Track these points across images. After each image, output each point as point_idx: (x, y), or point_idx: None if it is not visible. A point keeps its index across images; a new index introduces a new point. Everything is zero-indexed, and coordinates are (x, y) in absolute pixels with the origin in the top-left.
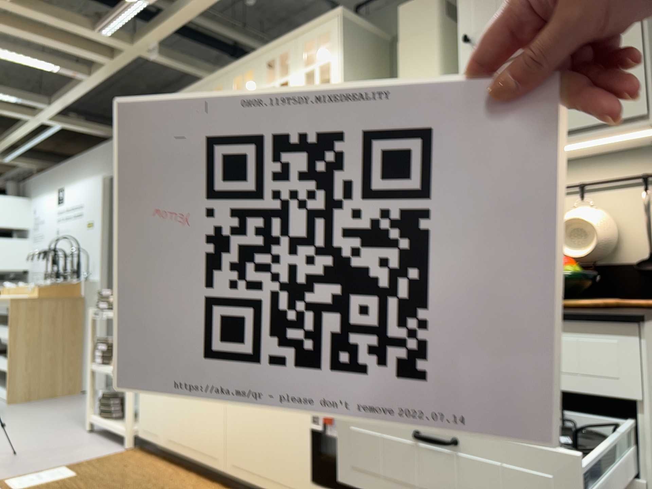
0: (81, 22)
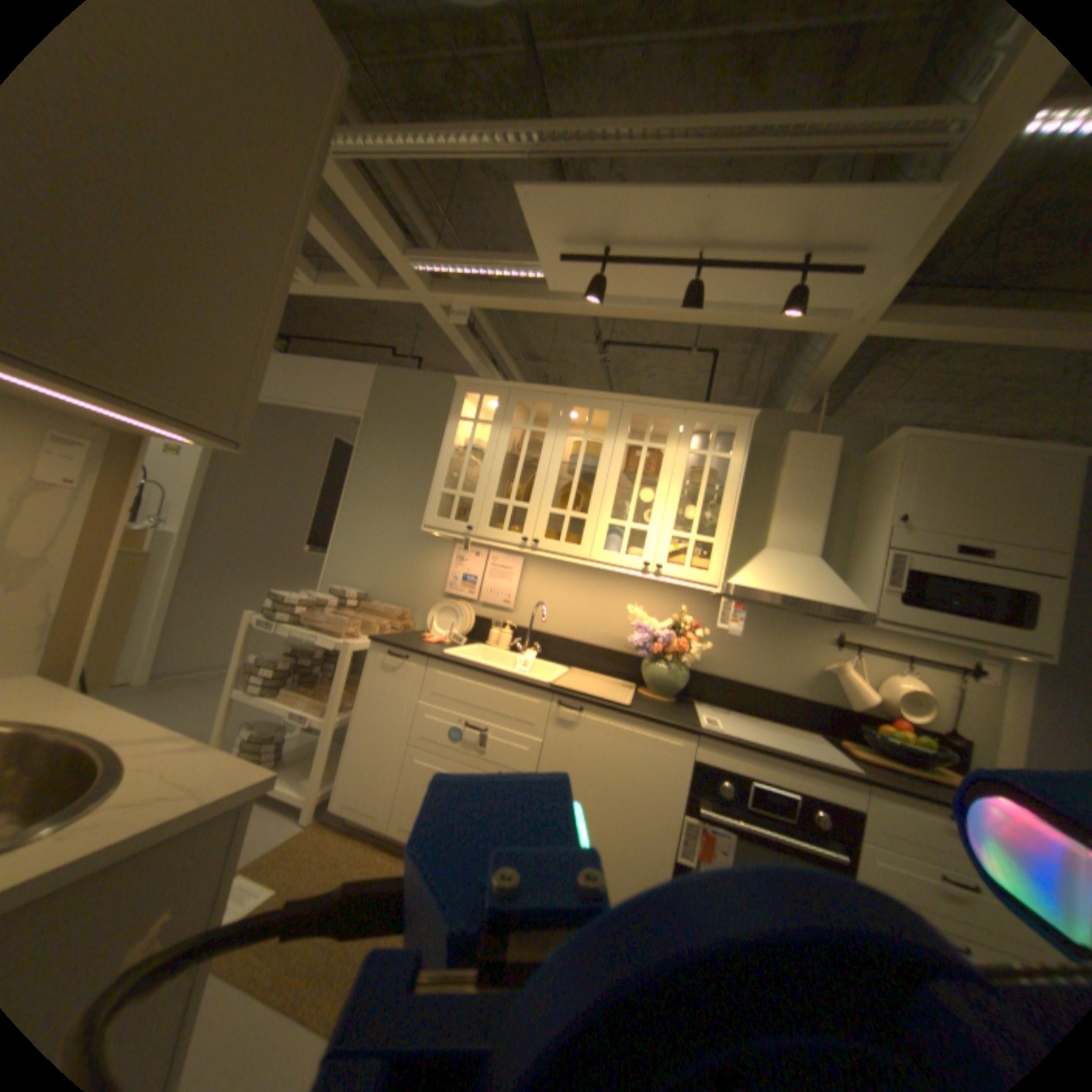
0: (395, 235)
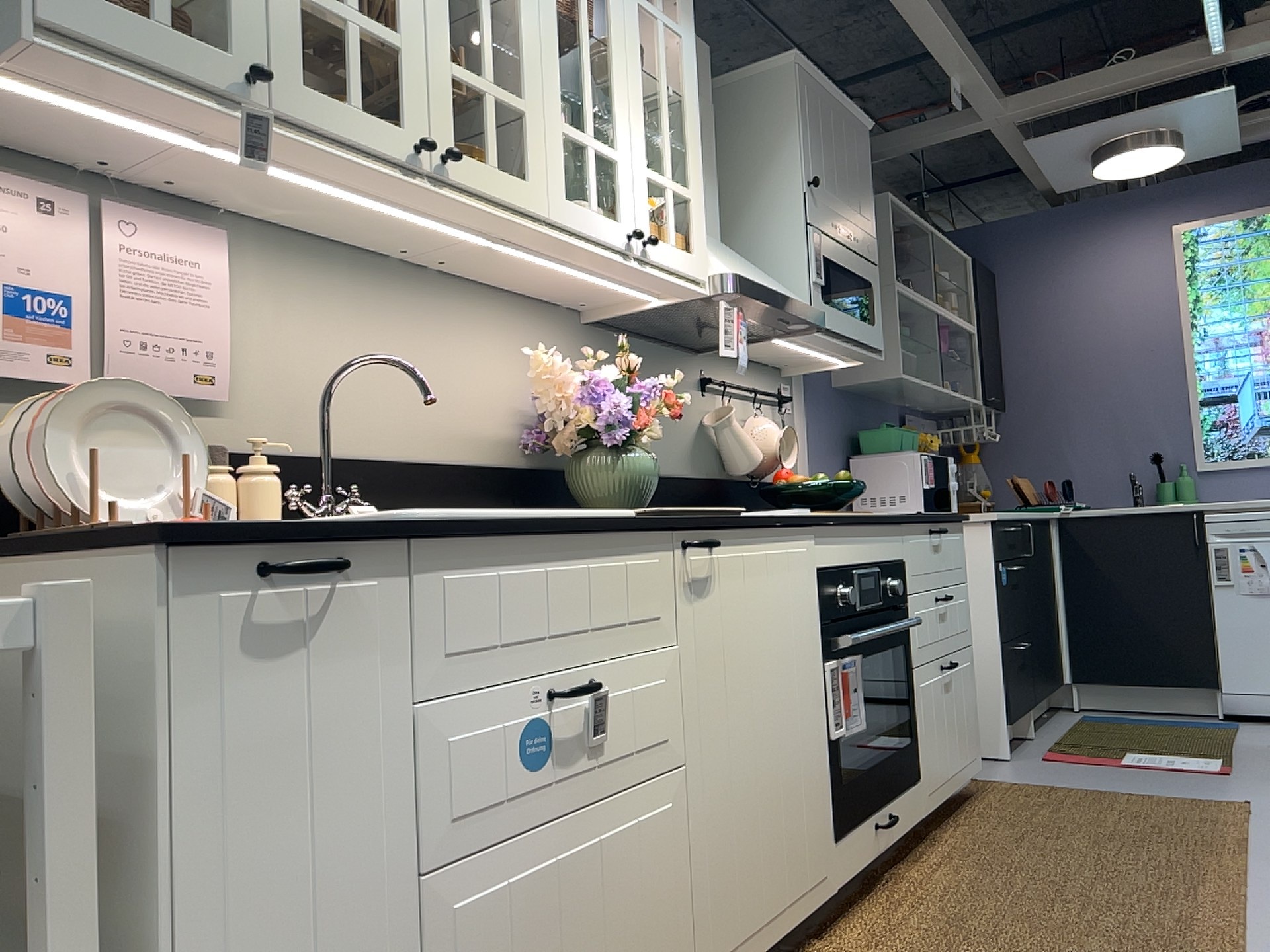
0: None
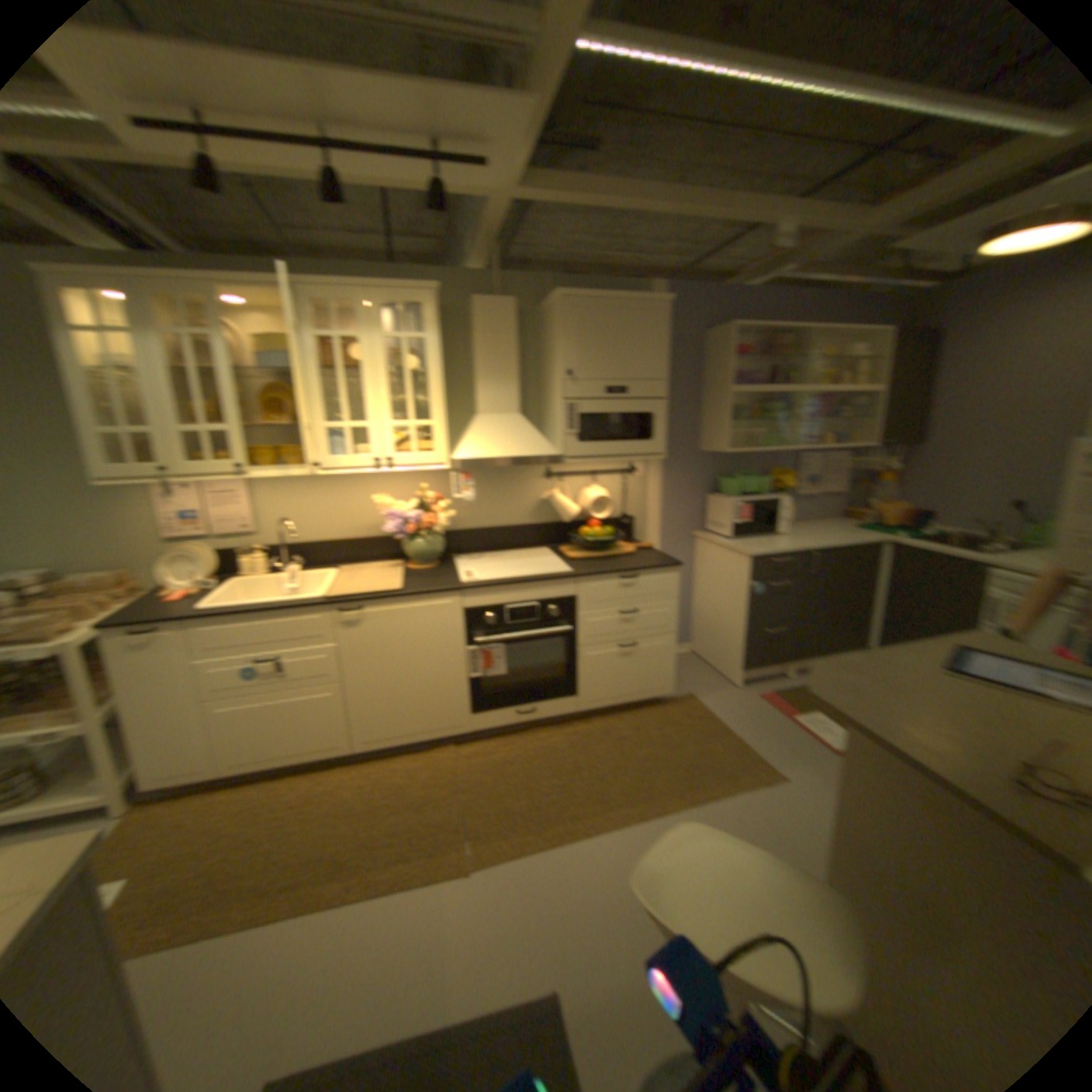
0: None
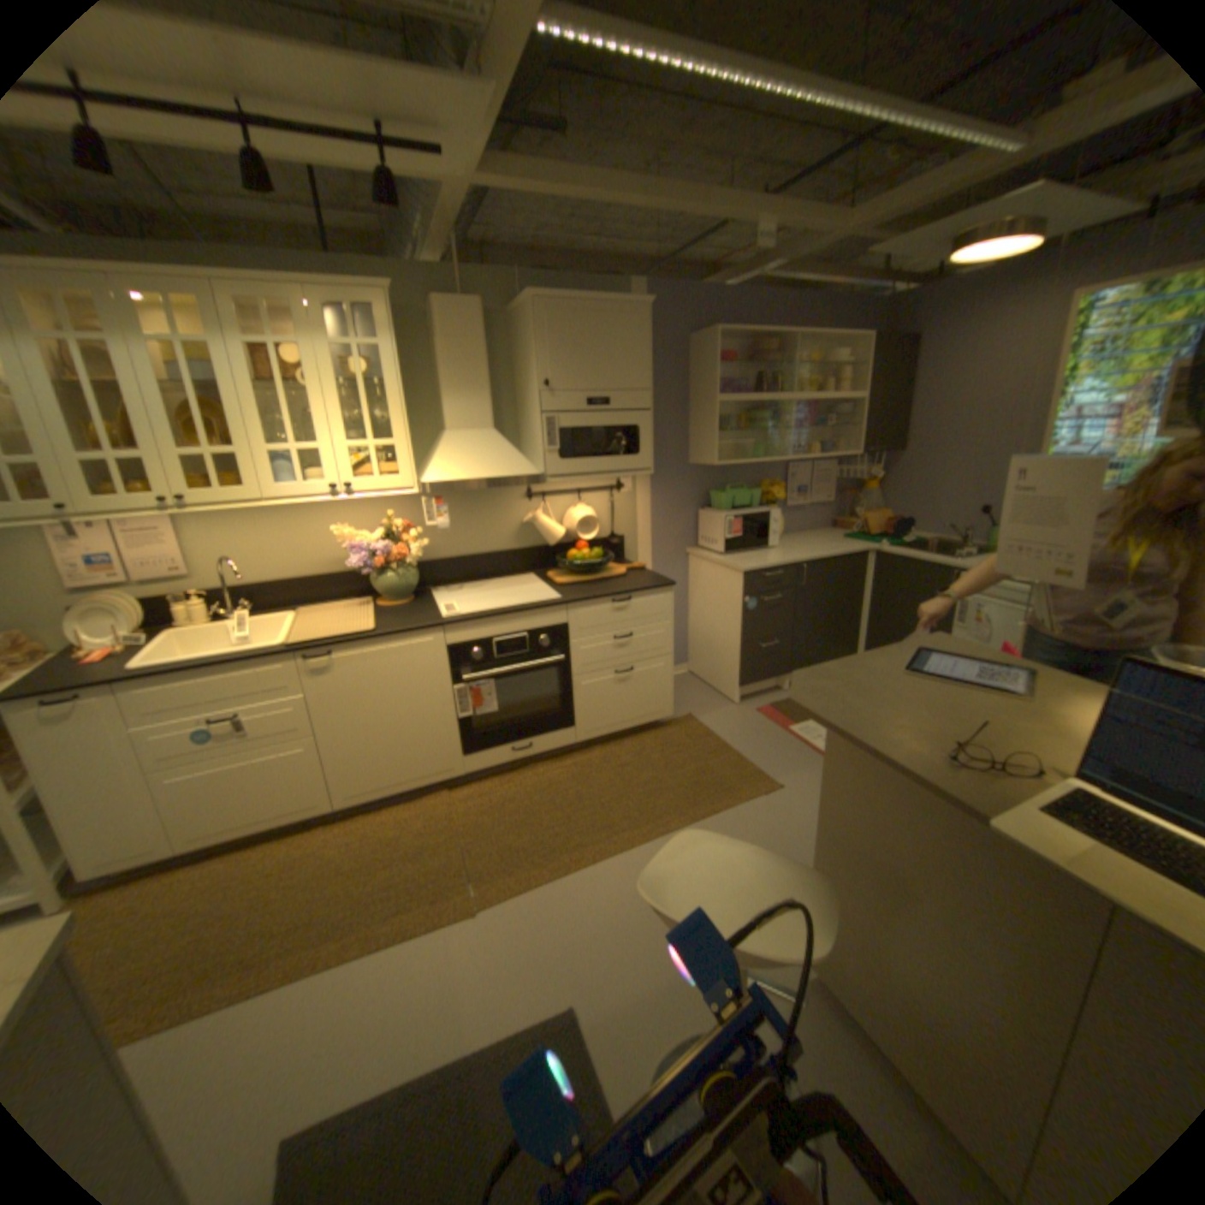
0: None
